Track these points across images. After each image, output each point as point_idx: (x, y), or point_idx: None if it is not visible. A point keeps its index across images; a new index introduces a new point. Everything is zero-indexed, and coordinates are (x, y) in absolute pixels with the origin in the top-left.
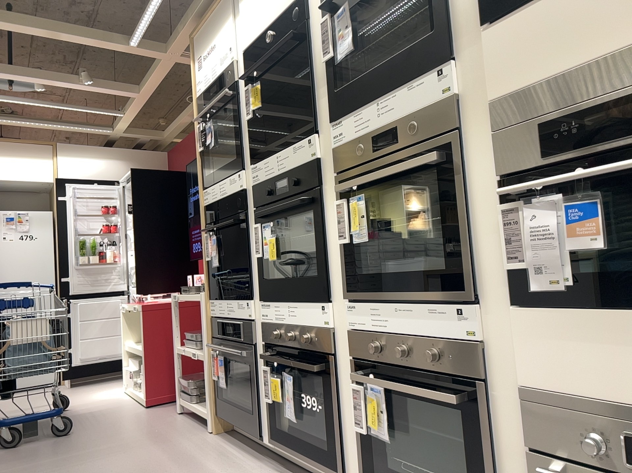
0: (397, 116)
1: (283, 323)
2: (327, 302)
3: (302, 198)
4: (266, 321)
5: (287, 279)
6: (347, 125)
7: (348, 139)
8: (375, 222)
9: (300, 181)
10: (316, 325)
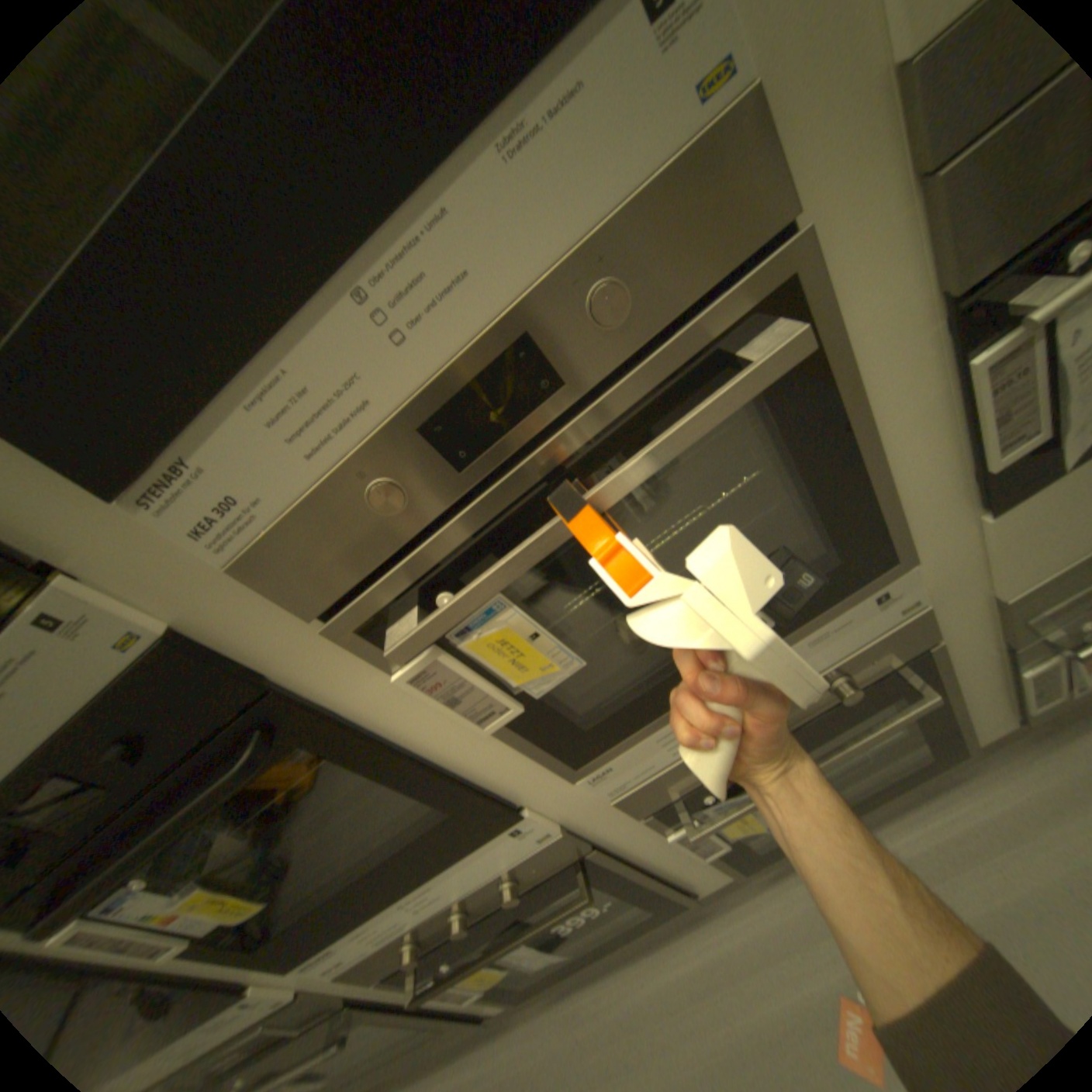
0: (502, 289)
1: (404, 931)
2: (514, 820)
3: (236, 765)
4: (346, 969)
5: (331, 886)
6: (232, 453)
7: (284, 493)
8: (558, 616)
9: (132, 736)
10: (511, 863)
